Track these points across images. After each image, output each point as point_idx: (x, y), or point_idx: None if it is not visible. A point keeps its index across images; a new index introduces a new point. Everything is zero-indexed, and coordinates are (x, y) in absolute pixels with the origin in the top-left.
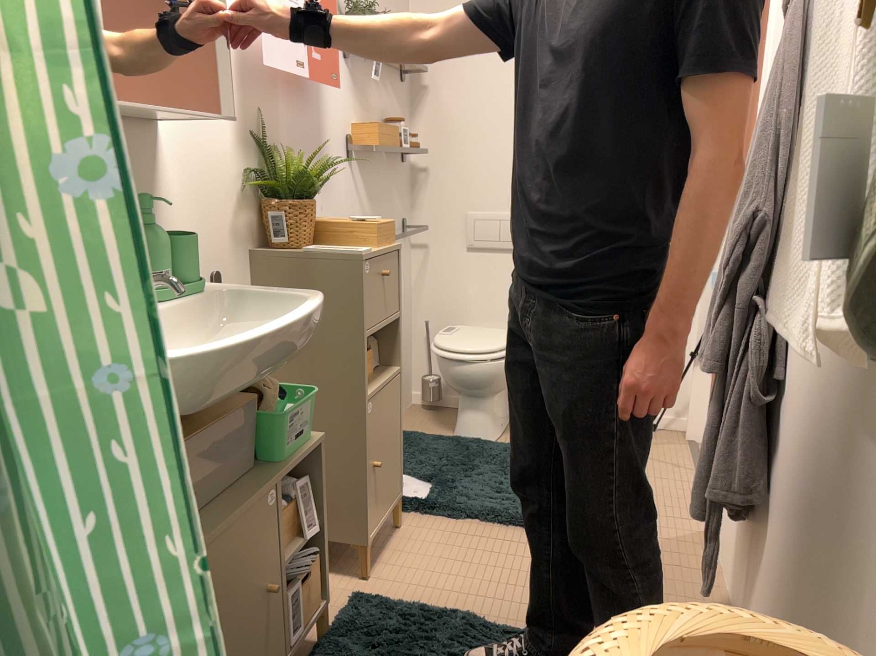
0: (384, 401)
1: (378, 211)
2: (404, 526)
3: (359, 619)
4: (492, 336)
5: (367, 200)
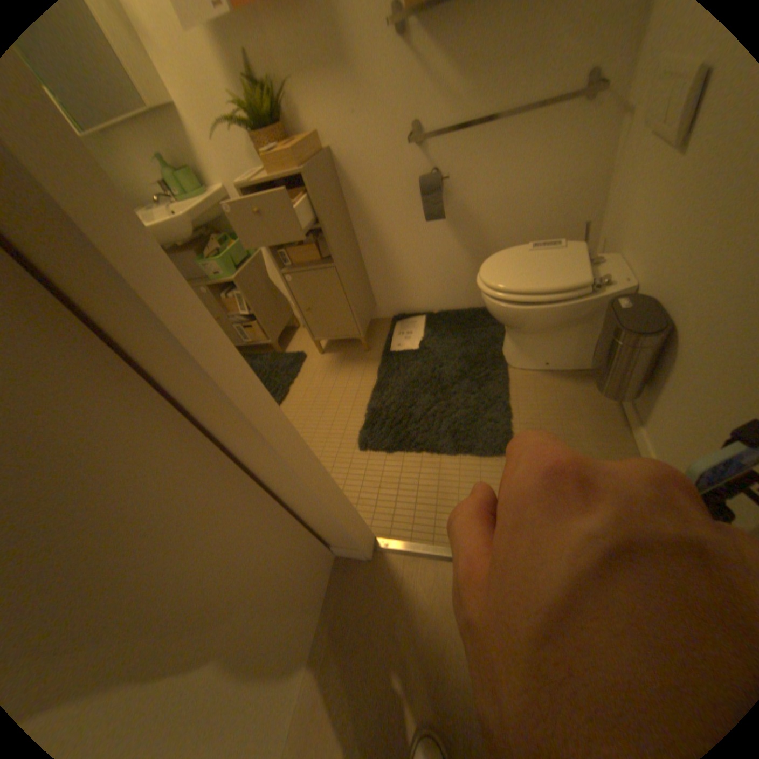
0: (310, 278)
1: (489, 78)
2: (369, 351)
3: (285, 357)
4: (548, 271)
5: (454, 70)
